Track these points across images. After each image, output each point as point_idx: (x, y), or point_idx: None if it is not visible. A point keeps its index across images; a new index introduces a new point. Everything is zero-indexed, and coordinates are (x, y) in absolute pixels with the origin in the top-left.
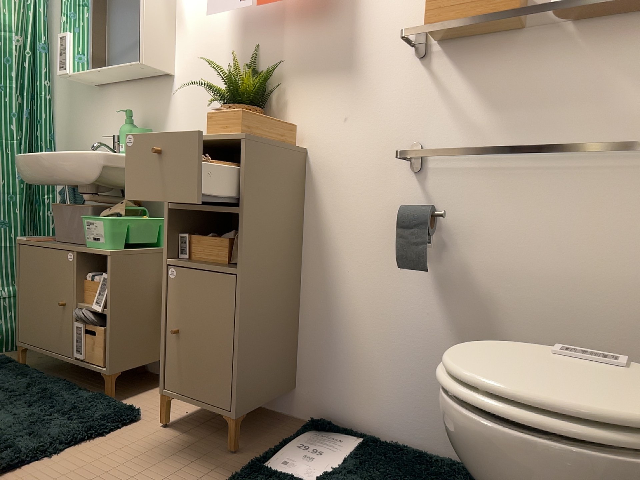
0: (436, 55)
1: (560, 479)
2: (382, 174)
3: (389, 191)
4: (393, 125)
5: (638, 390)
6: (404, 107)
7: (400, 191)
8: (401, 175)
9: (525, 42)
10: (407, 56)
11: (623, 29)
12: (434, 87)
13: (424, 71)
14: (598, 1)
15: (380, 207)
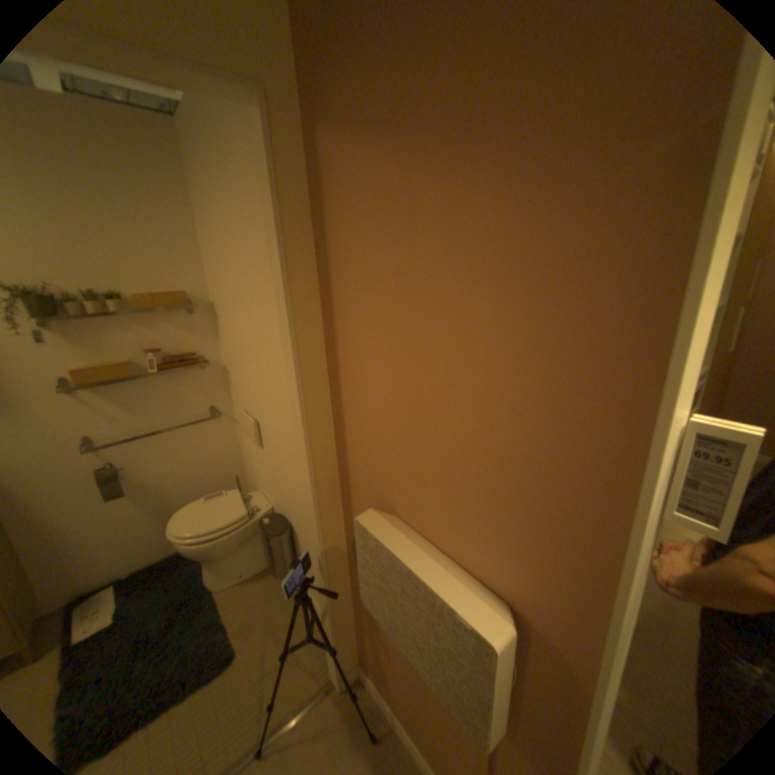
0: (81, 390)
1: (227, 544)
2: (64, 459)
3: (74, 466)
4: (62, 432)
5: (234, 505)
6: (67, 421)
7: (83, 464)
8: (80, 455)
9: (136, 380)
10: (57, 393)
11: (180, 372)
12: (86, 407)
13: (75, 400)
14: (166, 361)
15: (71, 476)
